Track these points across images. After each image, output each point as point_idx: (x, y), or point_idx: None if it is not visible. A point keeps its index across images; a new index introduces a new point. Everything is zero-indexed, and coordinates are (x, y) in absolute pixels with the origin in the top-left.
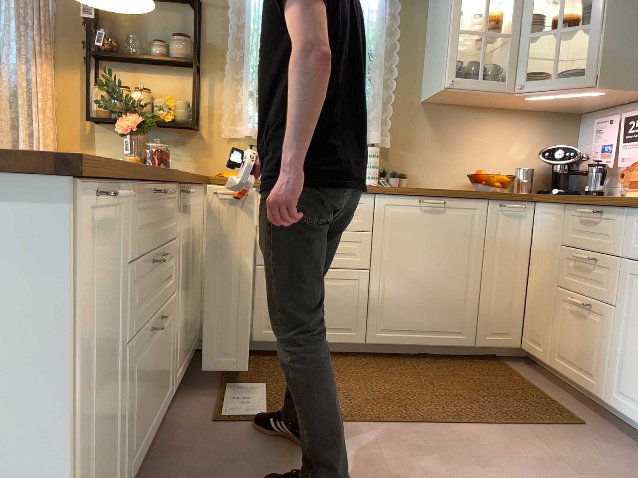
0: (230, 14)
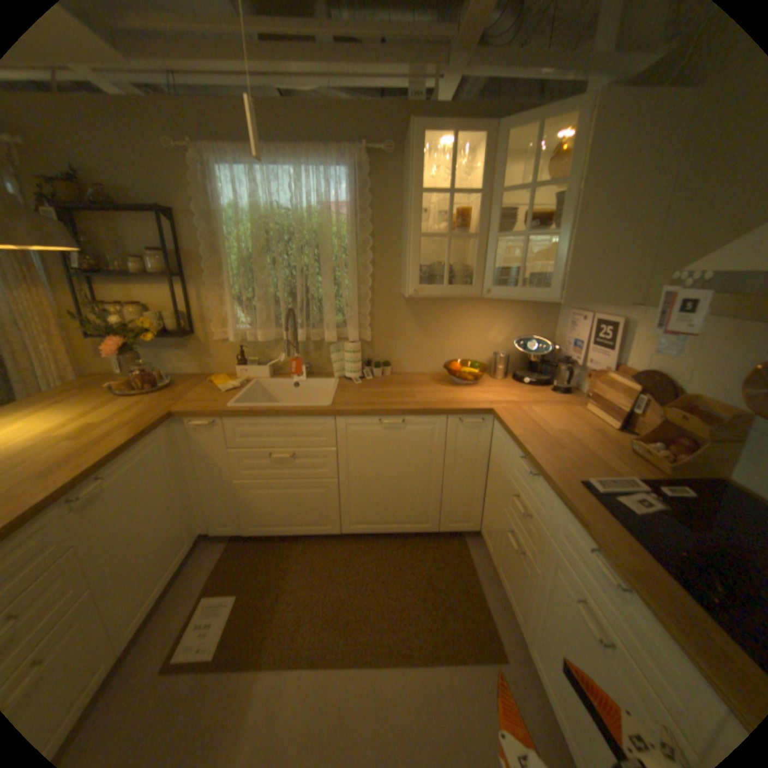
0: (195, 222)
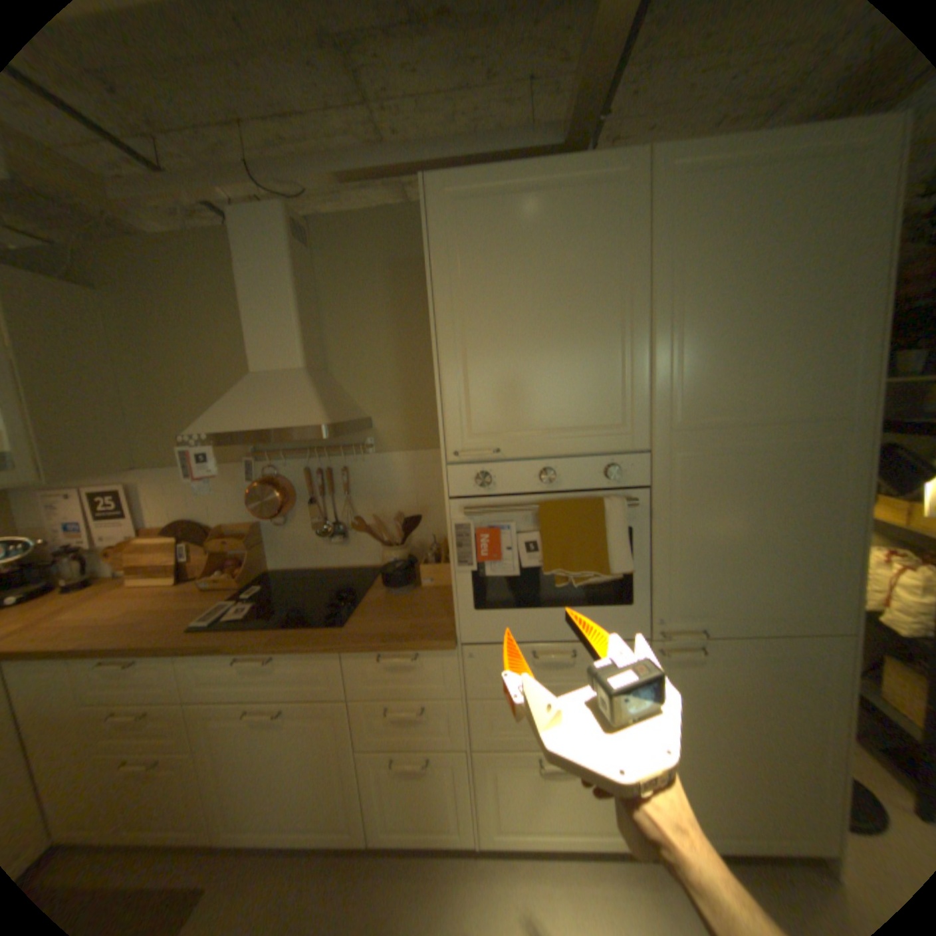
0: None
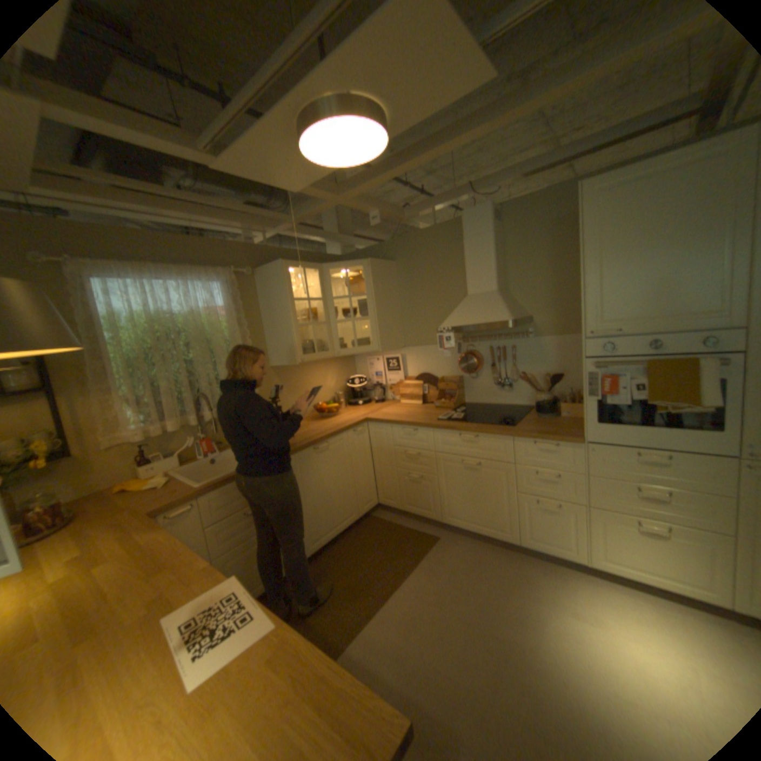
0: (77, 333)
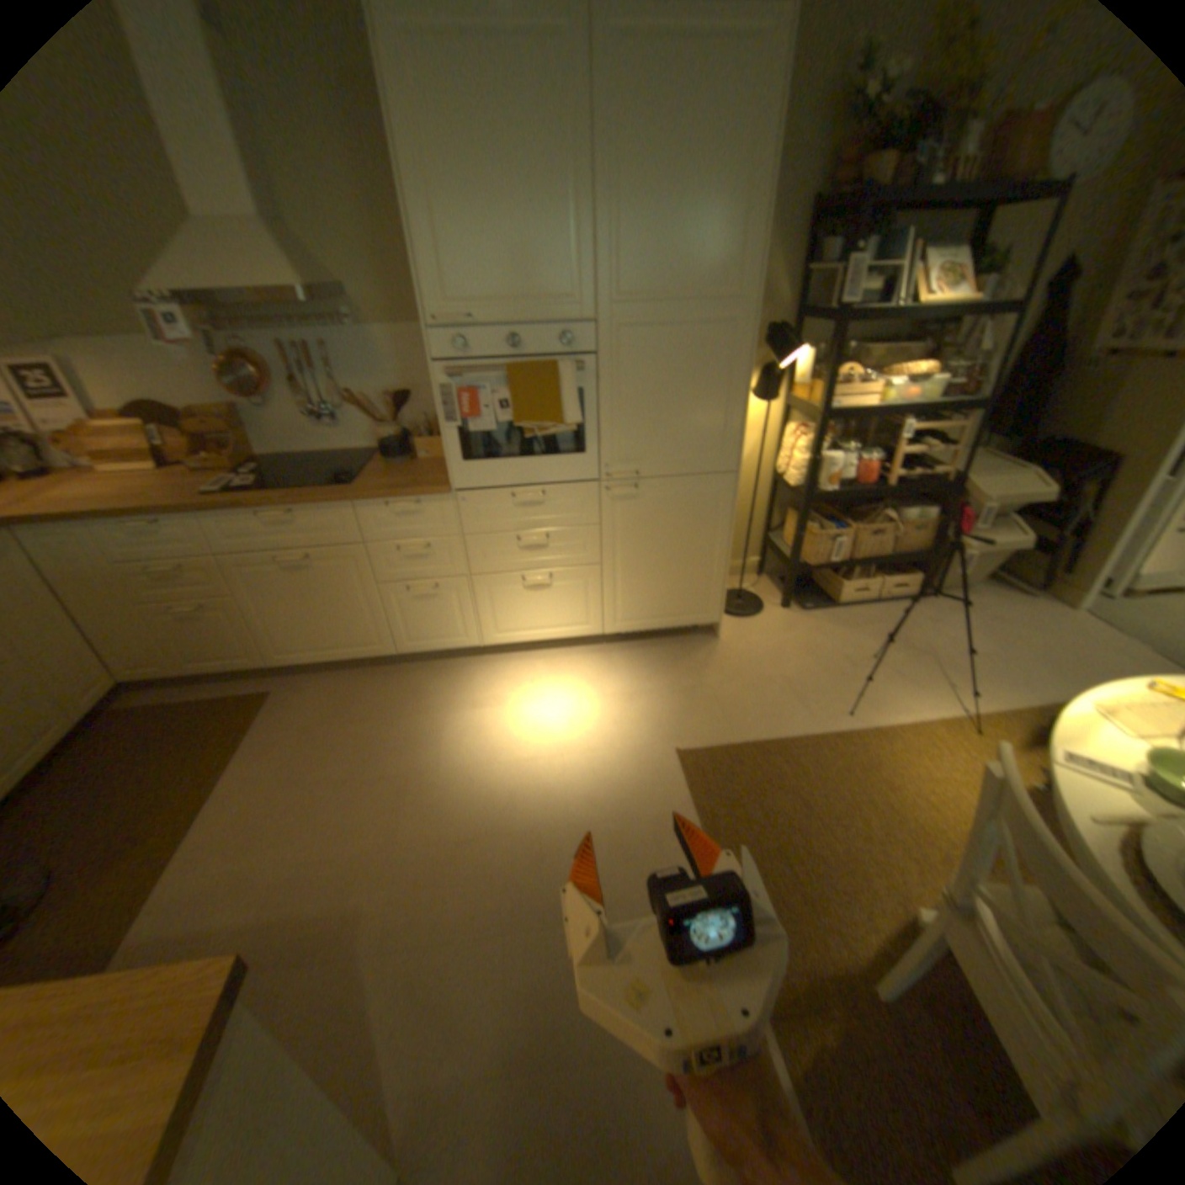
0: None
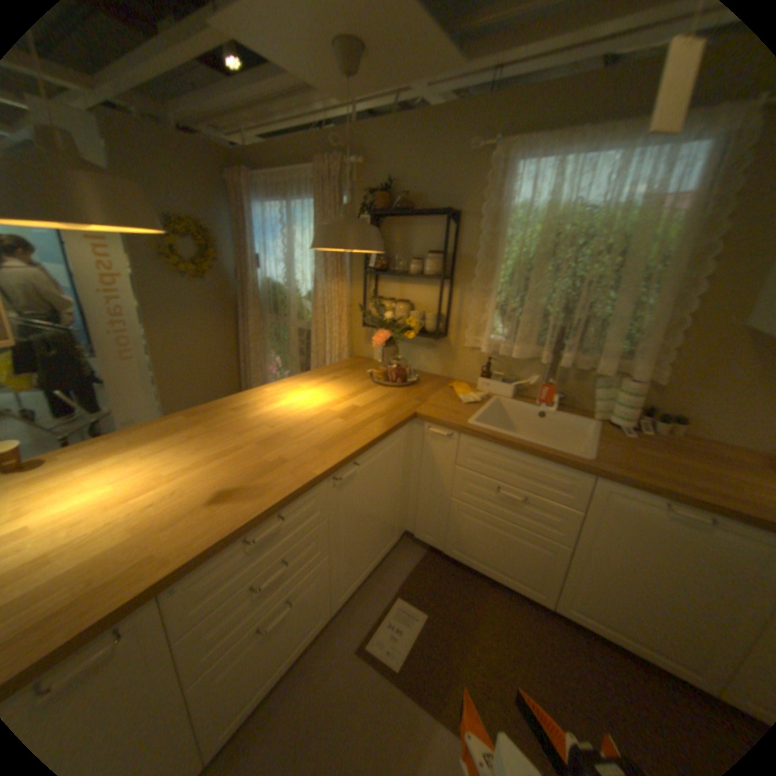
0: (482, 223)
